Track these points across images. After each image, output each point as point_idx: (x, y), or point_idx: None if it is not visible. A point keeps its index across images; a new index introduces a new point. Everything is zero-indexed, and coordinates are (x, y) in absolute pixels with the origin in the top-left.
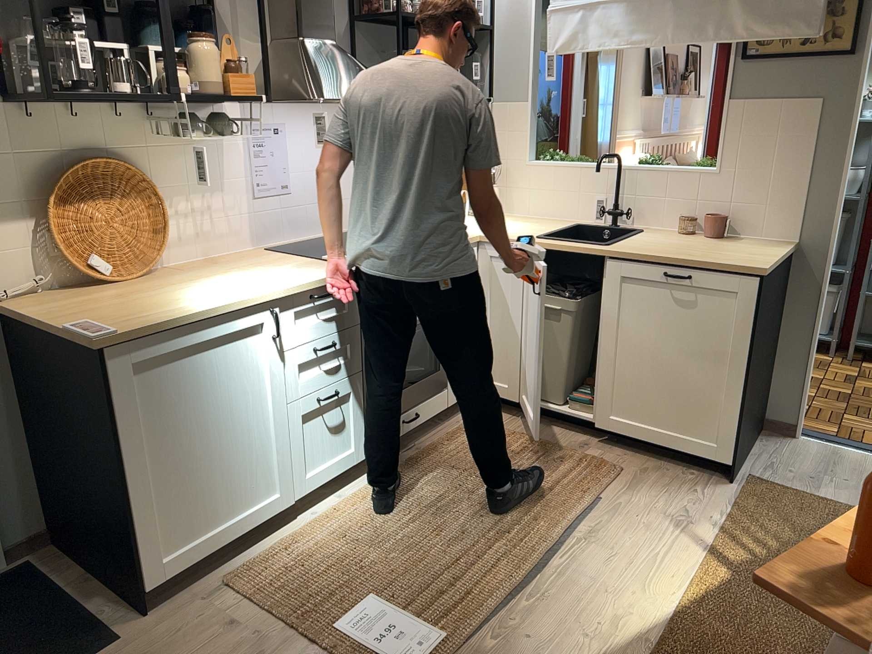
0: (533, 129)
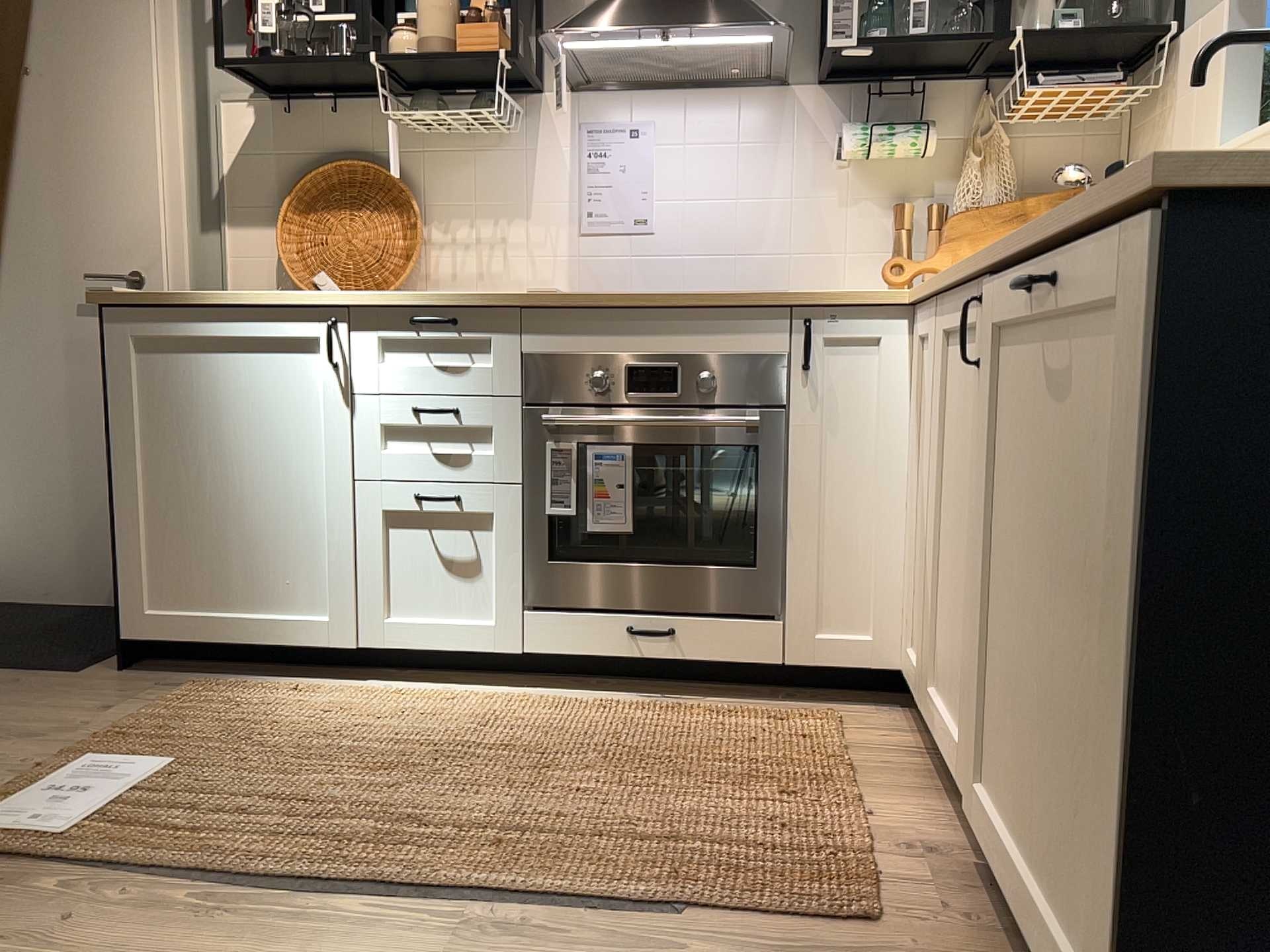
0: (1240, 66)
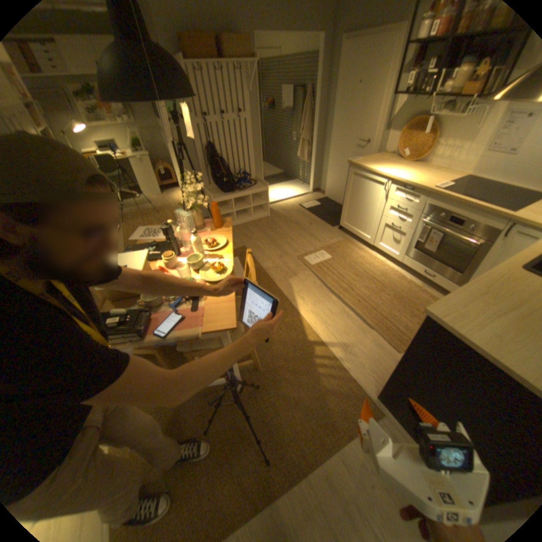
0: None
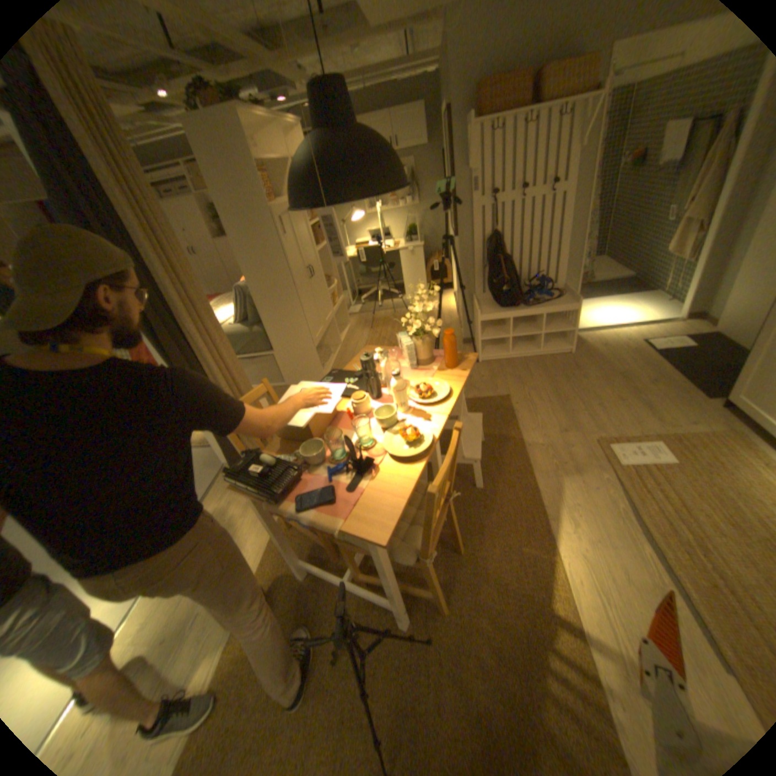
0: None
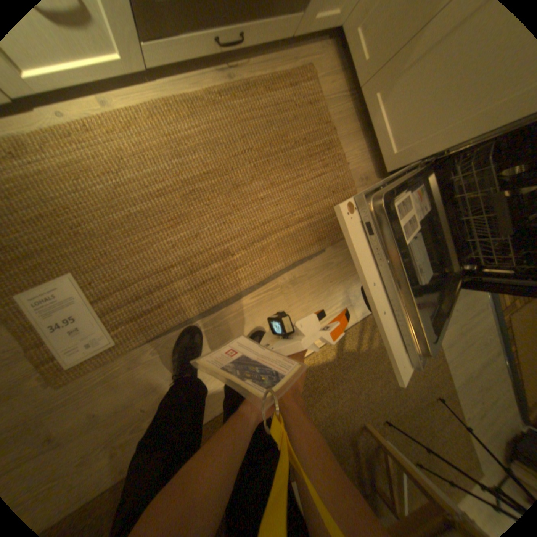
0: None
